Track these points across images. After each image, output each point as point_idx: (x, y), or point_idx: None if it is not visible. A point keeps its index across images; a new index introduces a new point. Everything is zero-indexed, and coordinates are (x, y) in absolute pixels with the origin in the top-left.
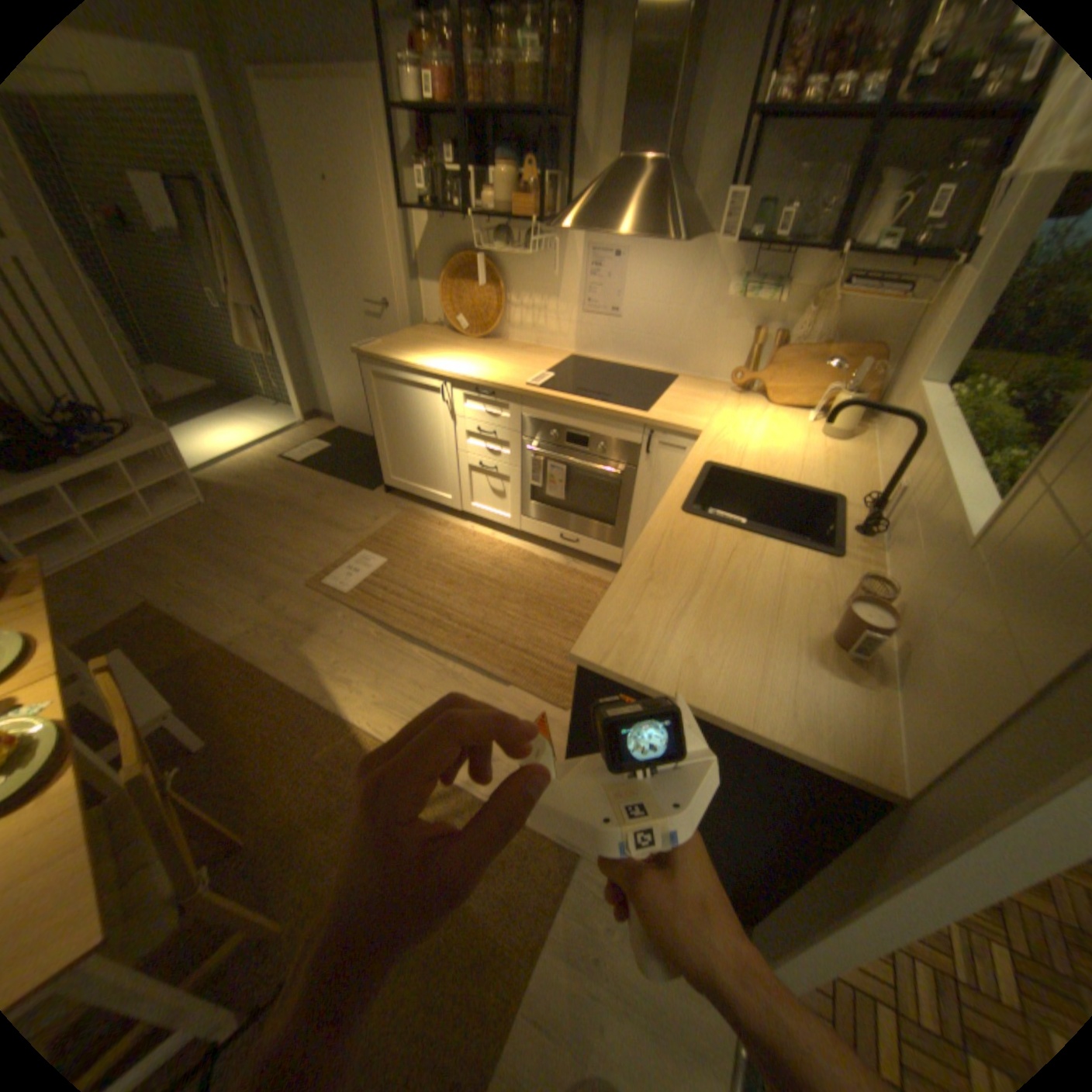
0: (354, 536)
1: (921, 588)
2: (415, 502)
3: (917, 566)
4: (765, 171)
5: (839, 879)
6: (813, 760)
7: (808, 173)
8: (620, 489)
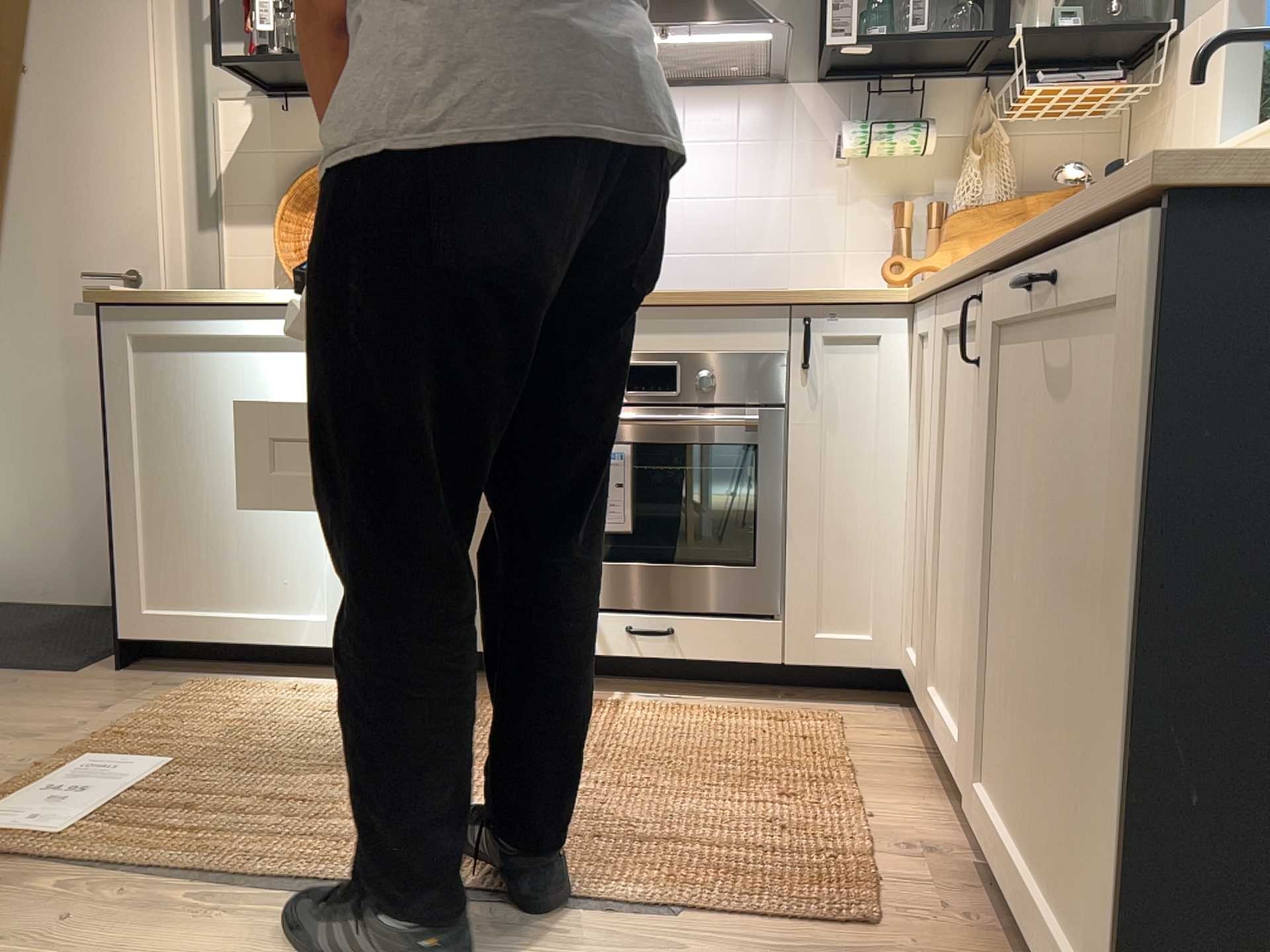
0: (47, 746)
1: None
2: (210, 674)
3: None
4: None
5: None
6: None
7: None
8: (763, 466)
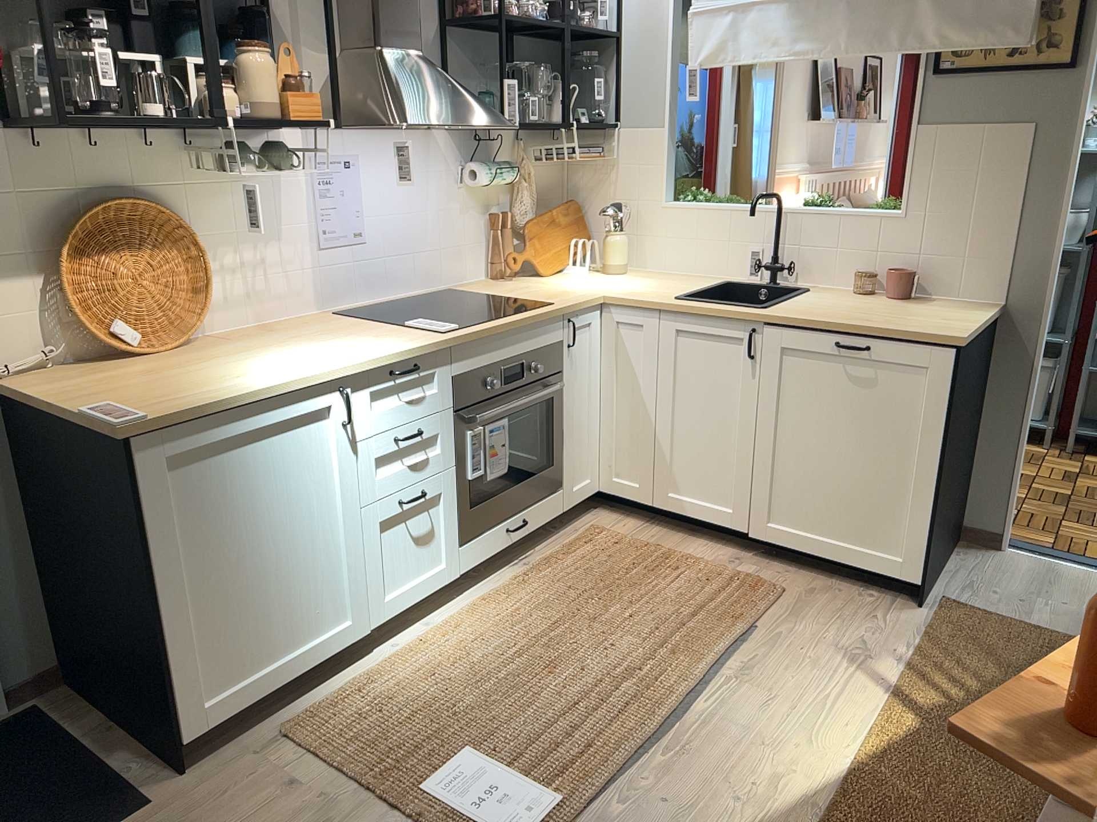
0: (352, 817)
1: (876, 261)
2: (260, 721)
3: (854, 259)
4: (454, 70)
5: (1001, 383)
6: (996, 312)
7: (488, 72)
8: (555, 408)
